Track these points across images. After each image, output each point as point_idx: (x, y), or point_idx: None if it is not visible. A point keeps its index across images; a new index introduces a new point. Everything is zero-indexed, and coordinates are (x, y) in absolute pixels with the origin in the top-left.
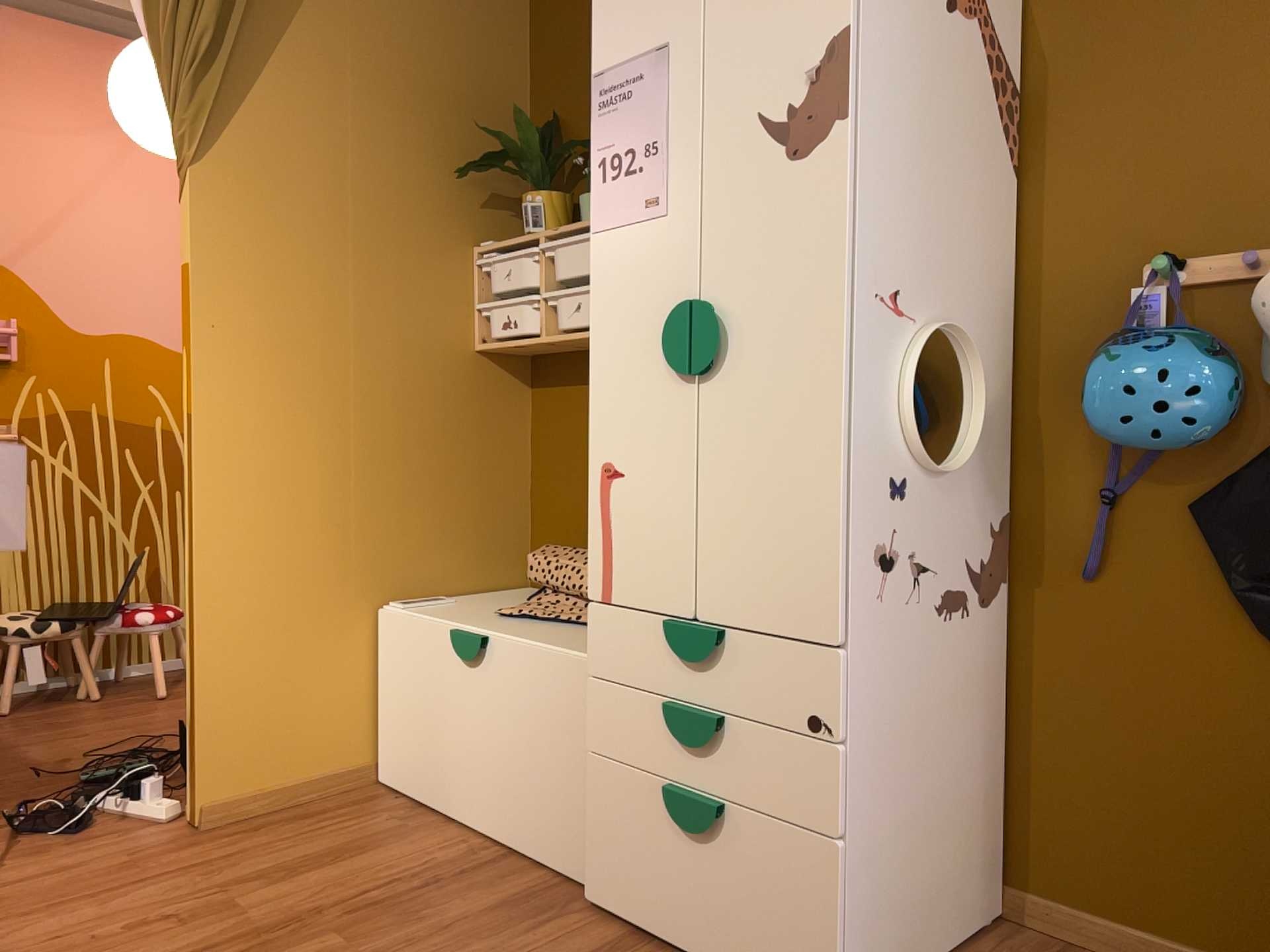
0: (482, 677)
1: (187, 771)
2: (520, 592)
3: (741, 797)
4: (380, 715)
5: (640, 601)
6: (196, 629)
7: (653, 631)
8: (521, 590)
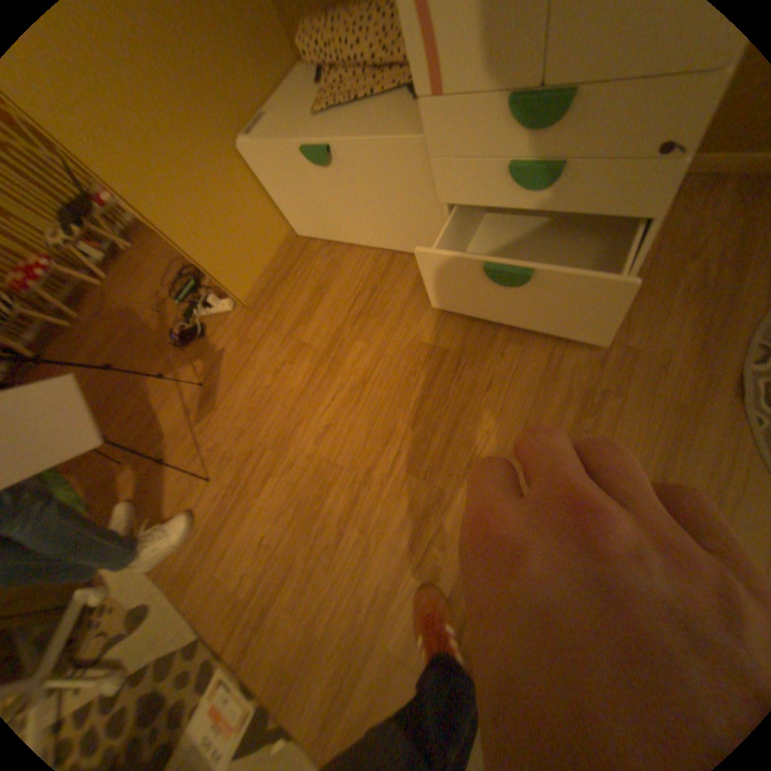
0: (336, 169)
1: (223, 288)
2: (298, 70)
3: (575, 206)
4: (277, 203)
5: (474, 81)
6: (162, 229)
7: (490, 106)
8: (296, 67)
